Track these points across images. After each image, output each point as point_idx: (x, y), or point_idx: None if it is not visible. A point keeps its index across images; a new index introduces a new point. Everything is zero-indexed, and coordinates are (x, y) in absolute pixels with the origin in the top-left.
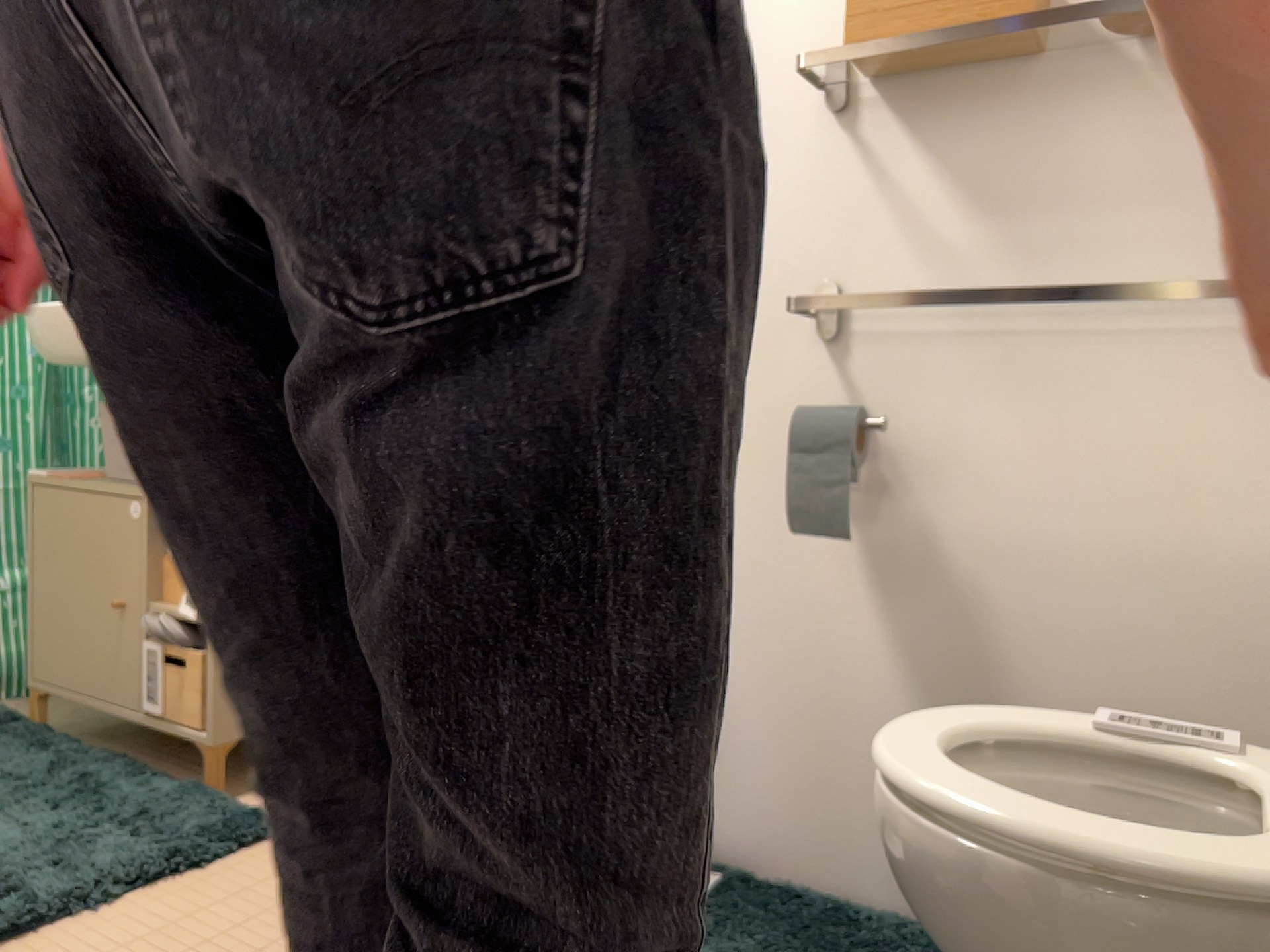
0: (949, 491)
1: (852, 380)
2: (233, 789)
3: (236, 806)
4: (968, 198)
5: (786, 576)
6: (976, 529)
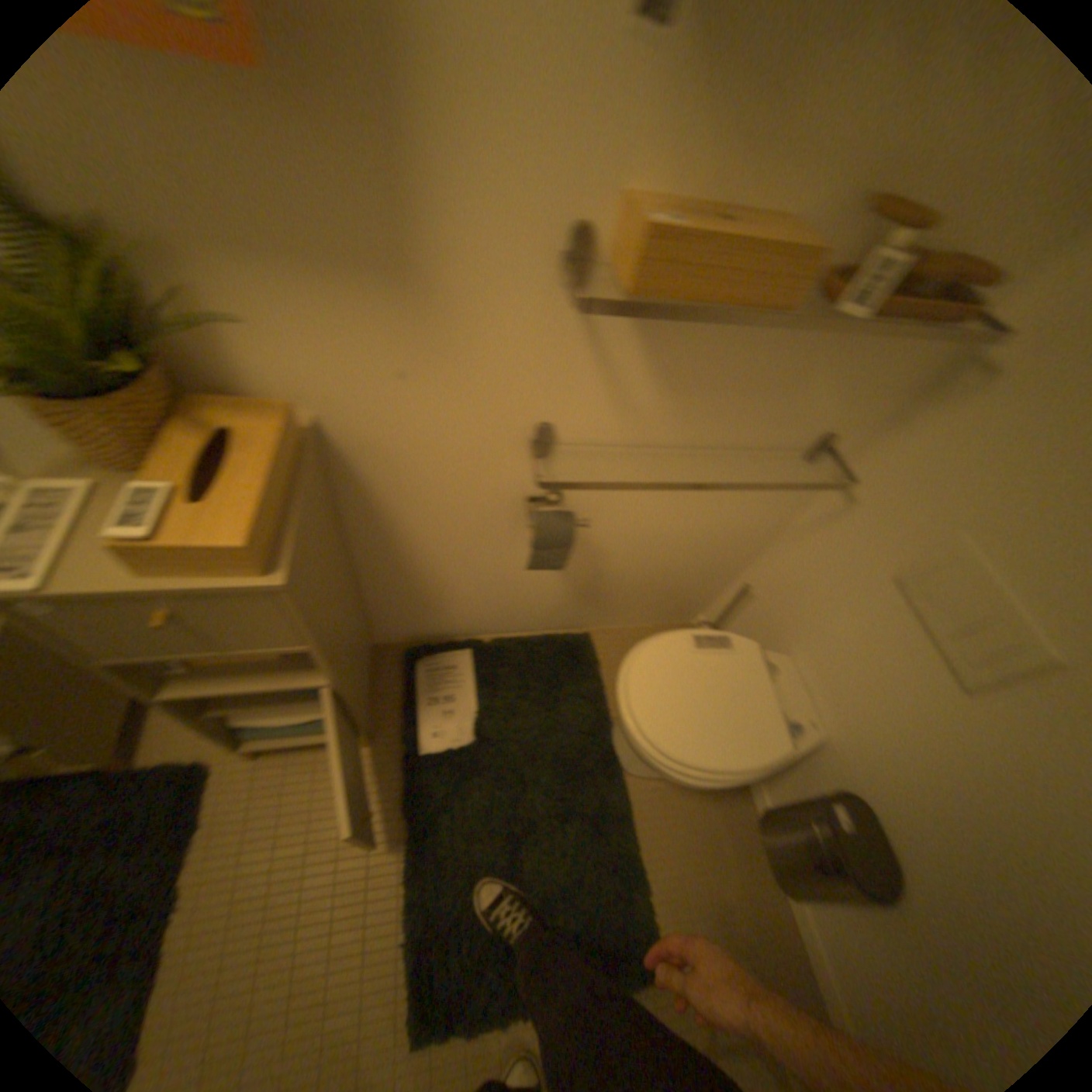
0: (603, 518)
1: (555, 474)
2: (129, 742)
3: (156, 759)
4: (665, 375)
5: (501, 555)
6: (612, 530)
